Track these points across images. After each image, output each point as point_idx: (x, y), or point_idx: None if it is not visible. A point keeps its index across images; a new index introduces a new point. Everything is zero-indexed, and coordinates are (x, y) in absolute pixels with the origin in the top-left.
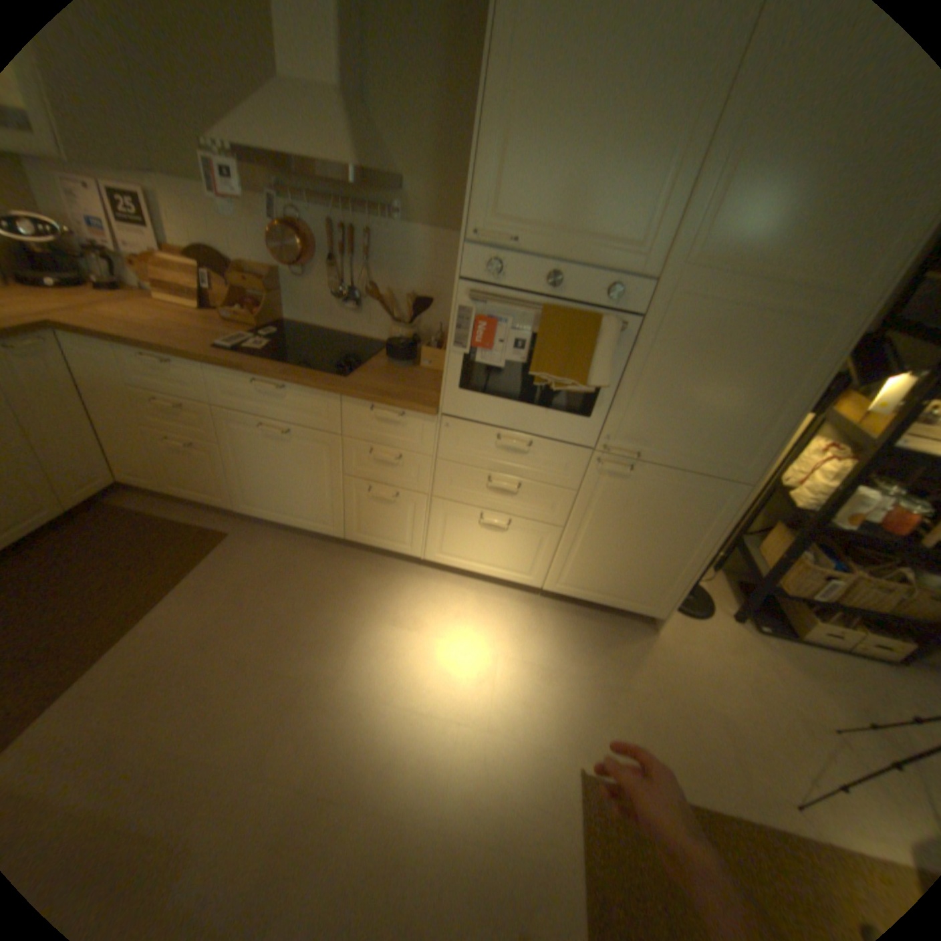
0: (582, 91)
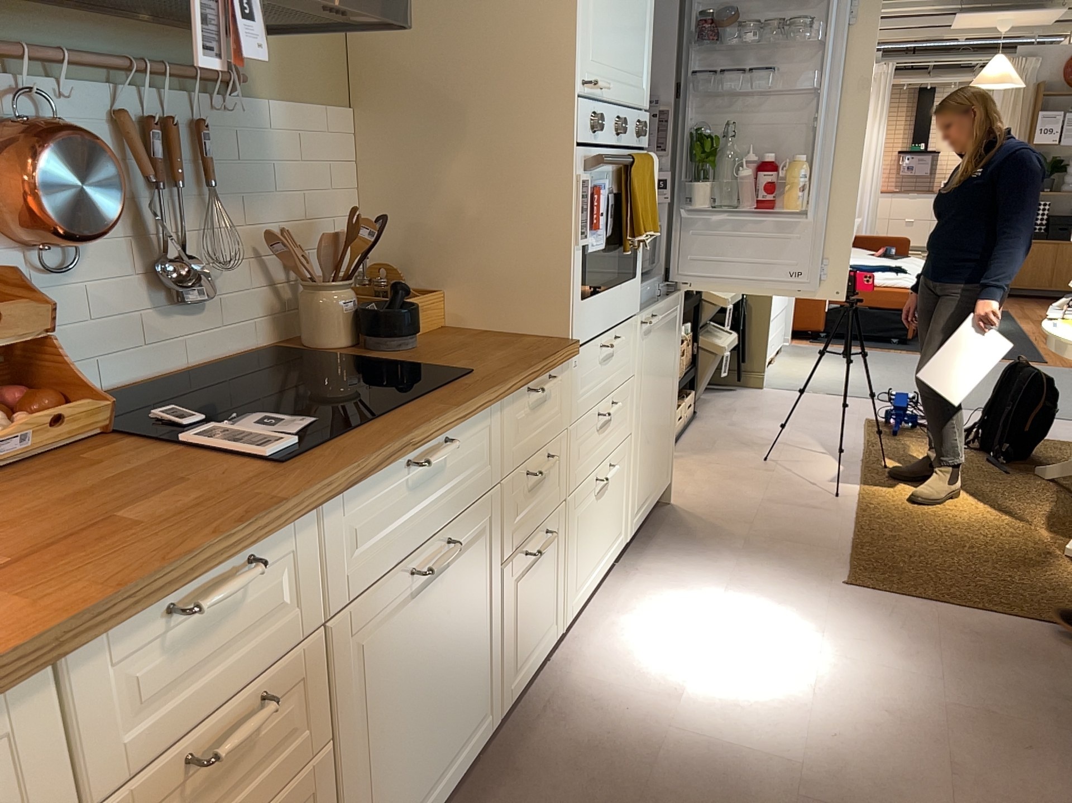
0: None
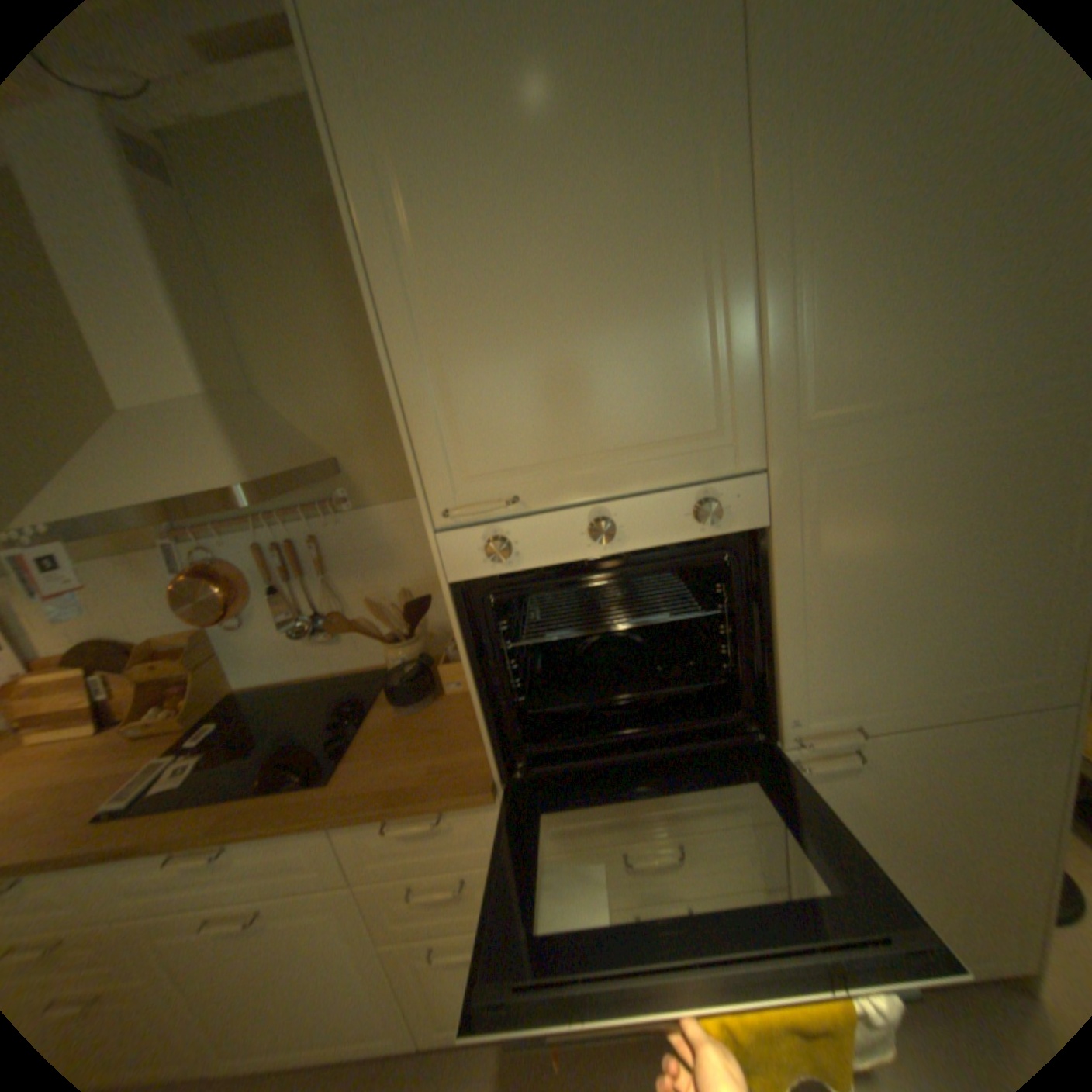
0: (529, 266)
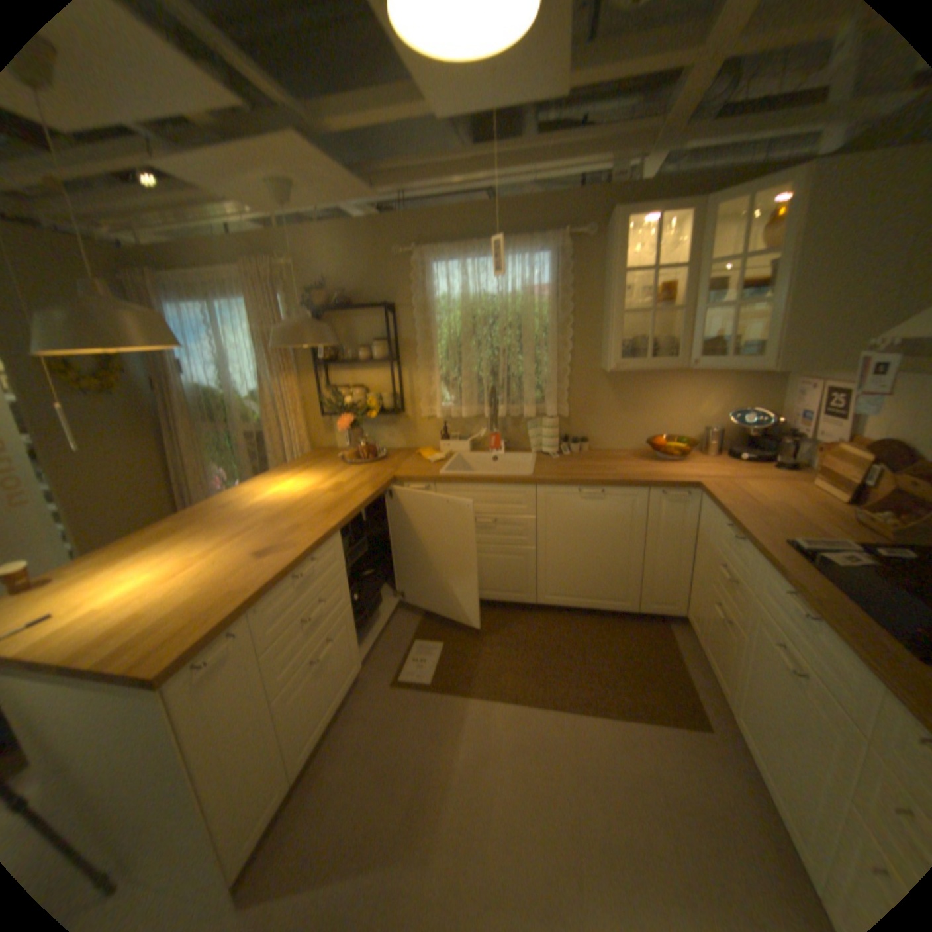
0: None
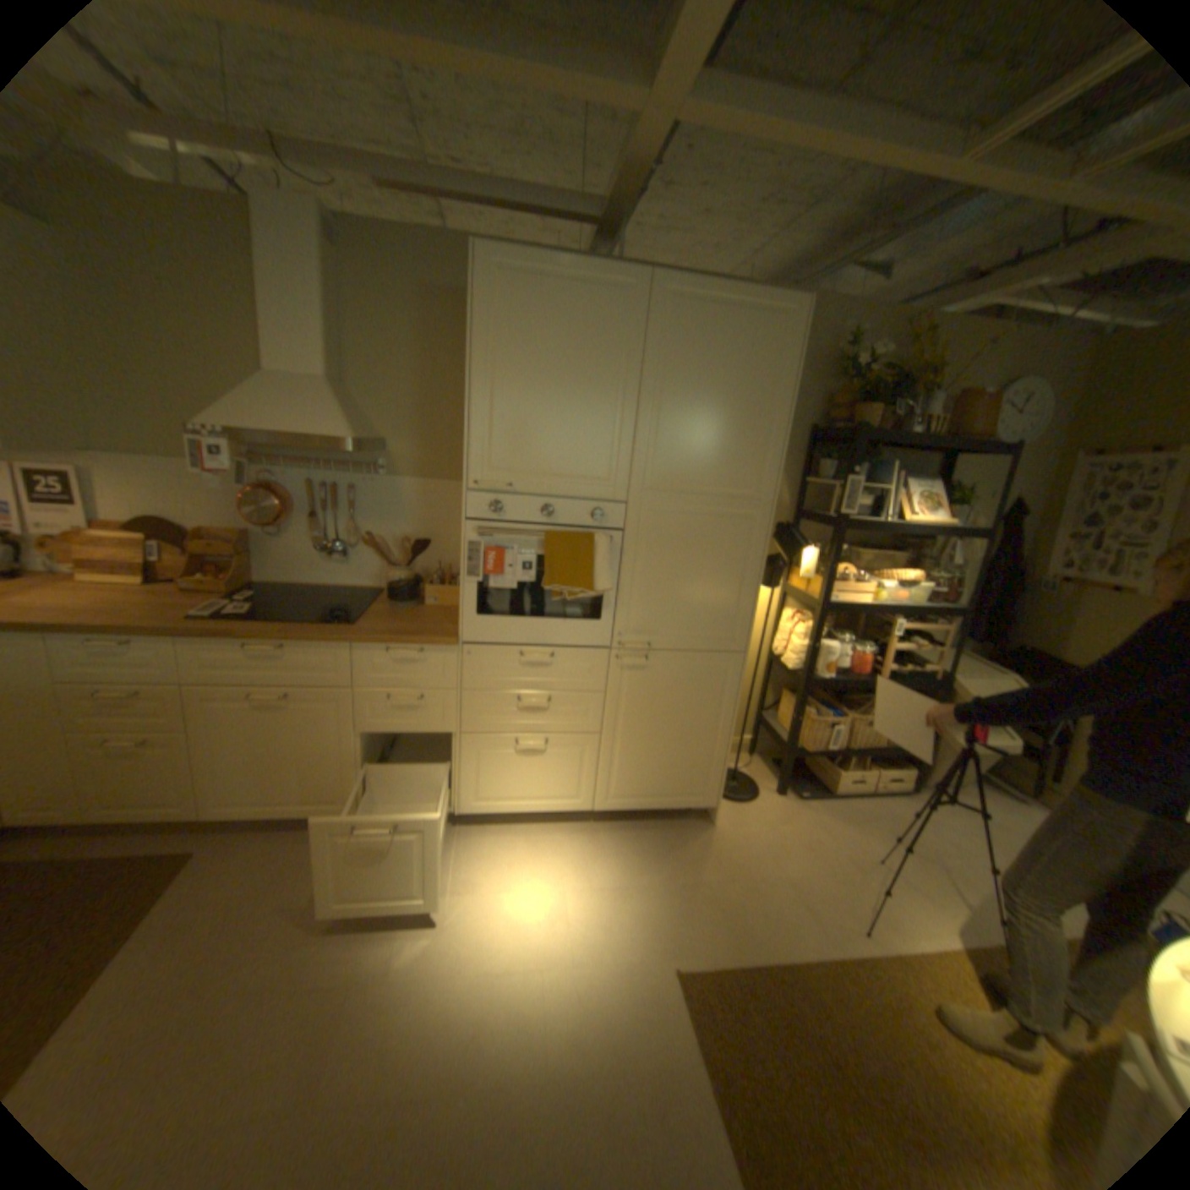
0: (542, 387)
